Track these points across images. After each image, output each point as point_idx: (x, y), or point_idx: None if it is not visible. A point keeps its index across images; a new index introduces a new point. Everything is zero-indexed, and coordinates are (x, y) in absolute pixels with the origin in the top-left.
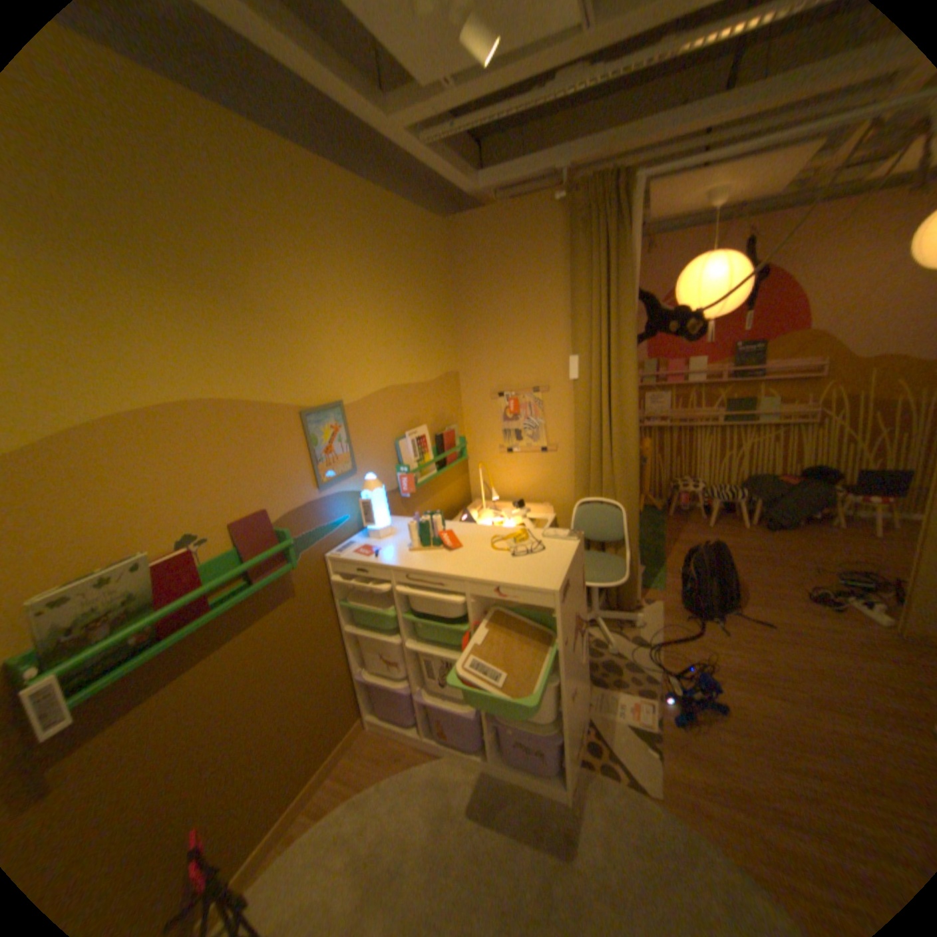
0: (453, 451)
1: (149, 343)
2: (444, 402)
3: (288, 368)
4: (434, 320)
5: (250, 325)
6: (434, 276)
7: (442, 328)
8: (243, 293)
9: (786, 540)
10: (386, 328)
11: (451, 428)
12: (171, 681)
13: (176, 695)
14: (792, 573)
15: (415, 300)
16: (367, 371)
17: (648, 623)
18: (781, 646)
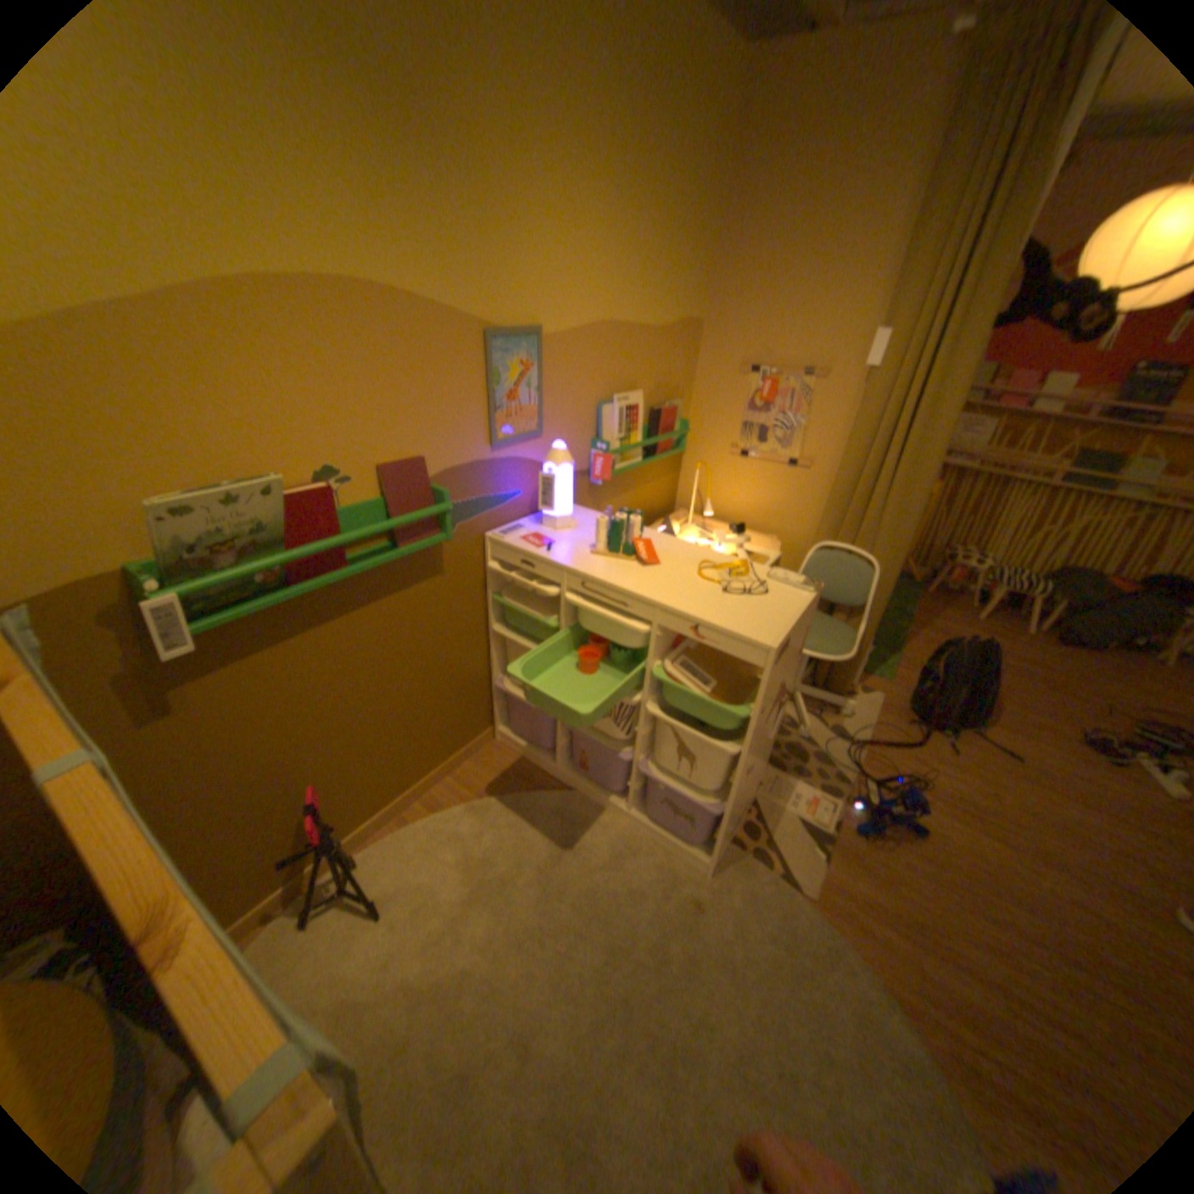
0: (669, 438)
1: (302, 175)
2: (673, 365)
3: (479, 261)
4: (691, 230)
5: (438, 178)
6: (707, 154)
7: (698, 248)
8: (435, 121)
9: (1080, 661)
10: (622, 227)
11: (673, 405)
12: (298, 635)
13: (303, 651)
14: (1071, 704)
15: (671, 189)
16: (582, 292)
17: (857, 714)
18: (1021, 784)
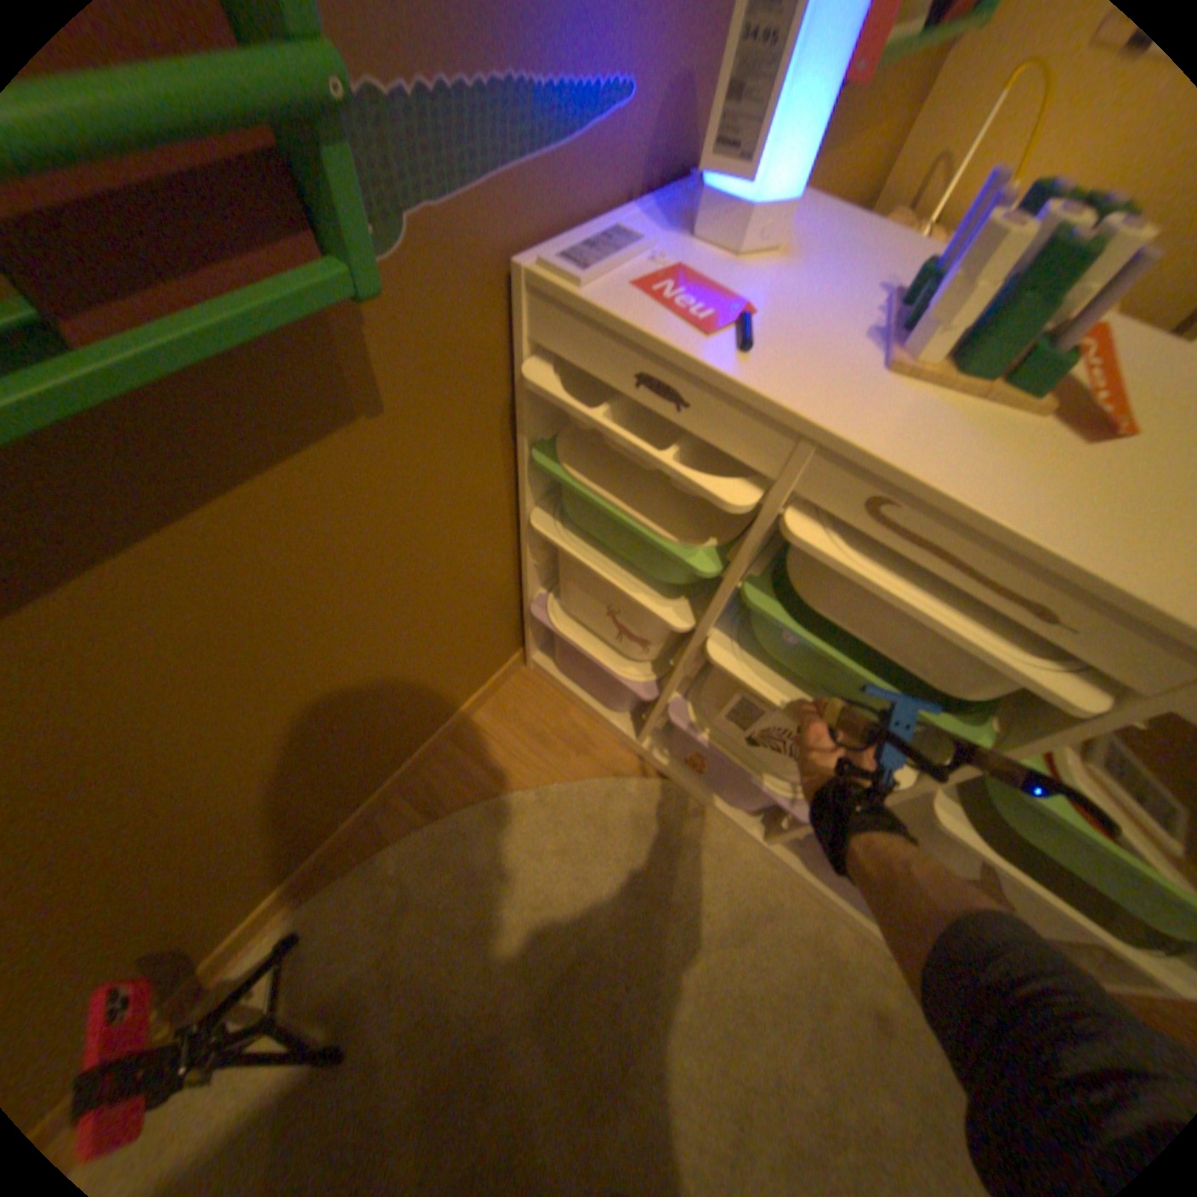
0: None
1: None
2: None
3: None
4: None
5: None
6: None
7: None
8: None
9: None
10: None
11: None
12: None
13: None
14: None
15: None
16: None
17: None
18: None
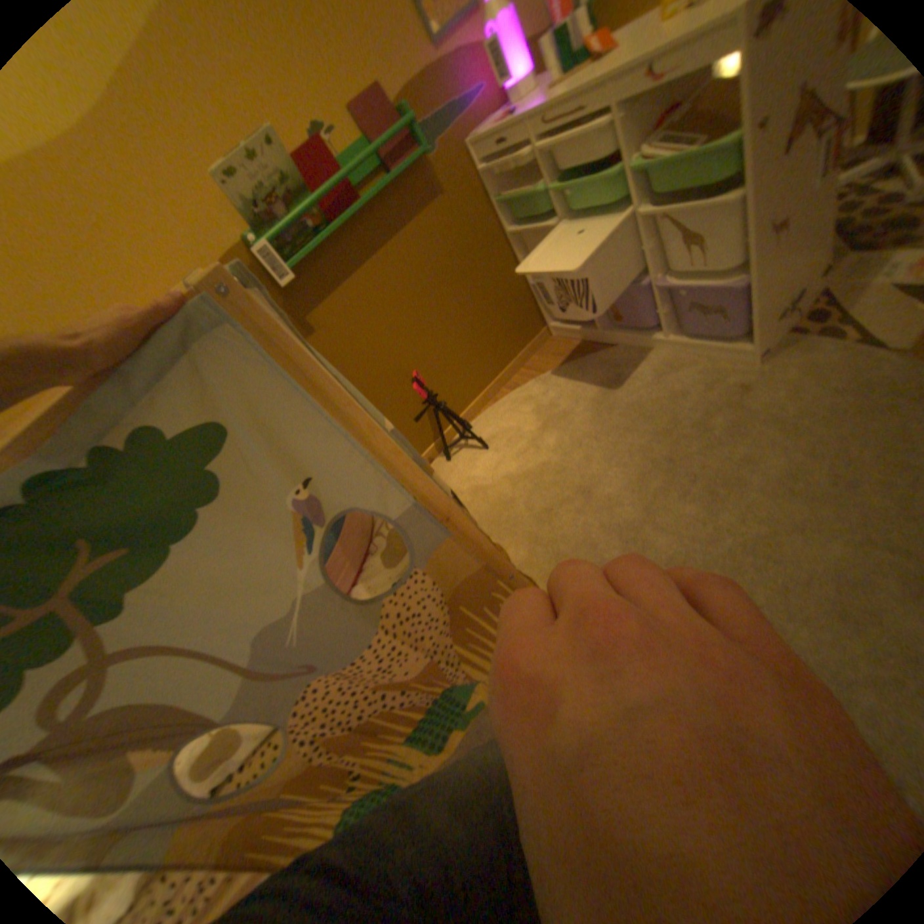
0: None
1: None
2: None
3: None
4: None
5: None
6: None
7: None
8: None
9: None
10: None
11: None
12: (359, 266)
13: (367, 278)
14: None
15: None
16: None
17: None
18: None
